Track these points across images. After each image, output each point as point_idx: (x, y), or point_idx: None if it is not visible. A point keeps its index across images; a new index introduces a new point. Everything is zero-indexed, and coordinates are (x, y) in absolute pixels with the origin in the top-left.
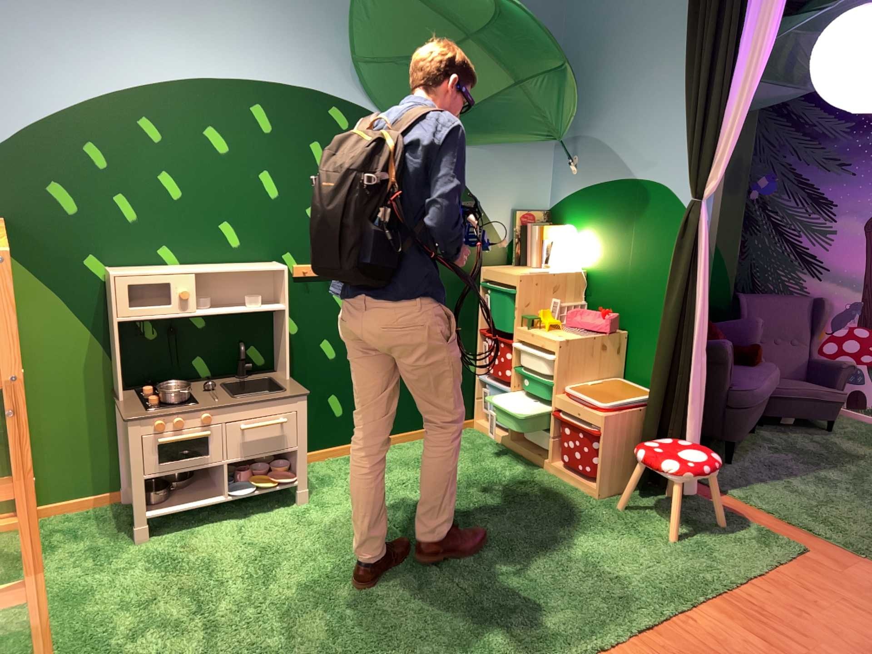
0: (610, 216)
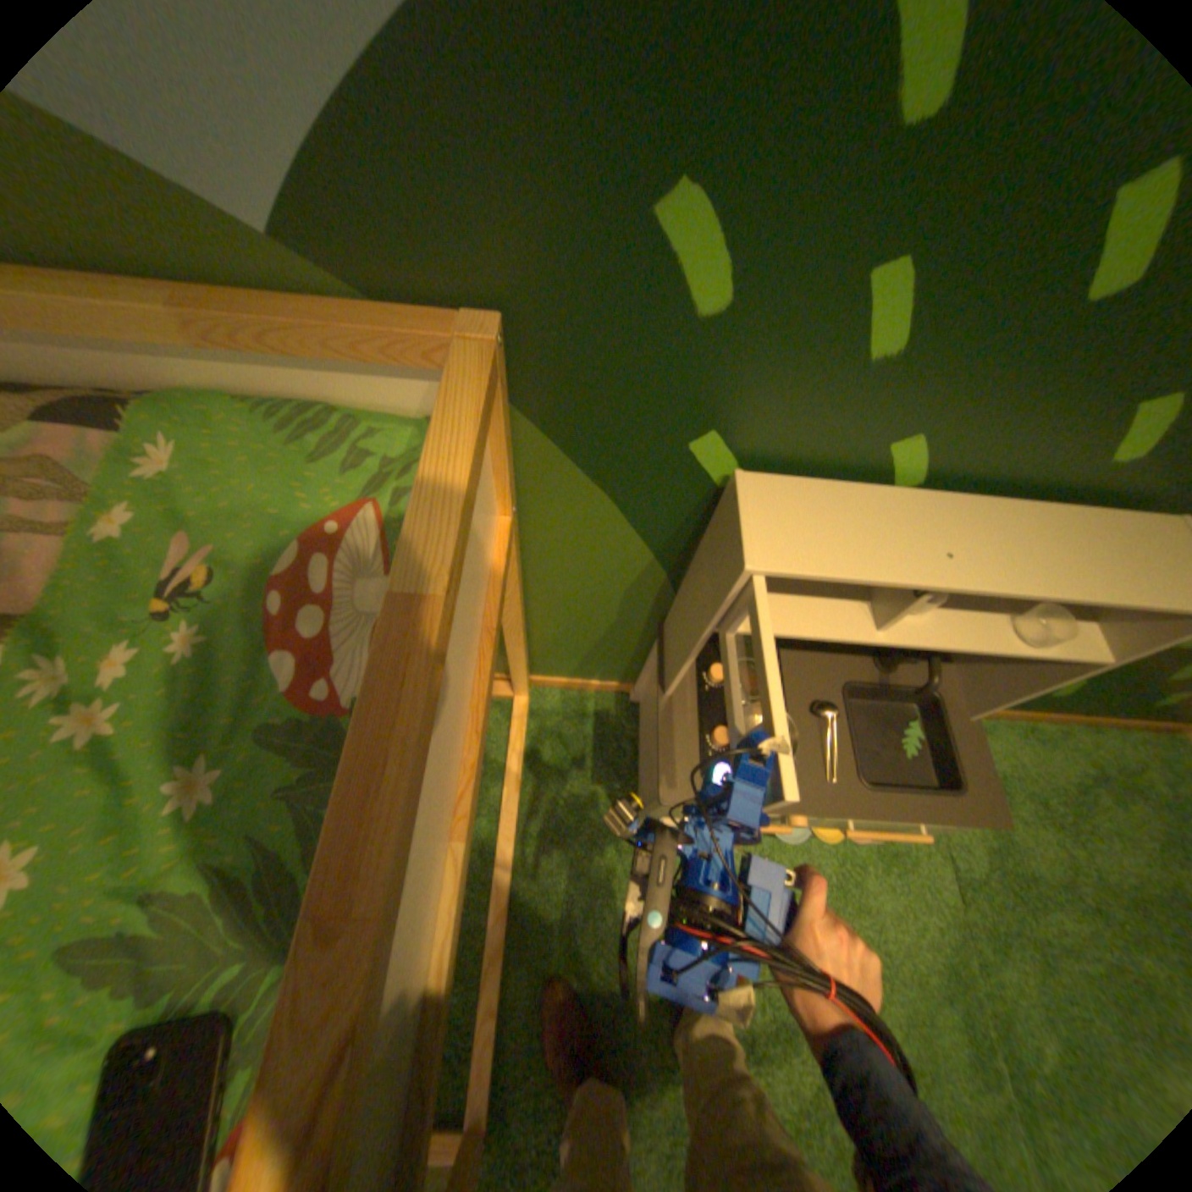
0: None
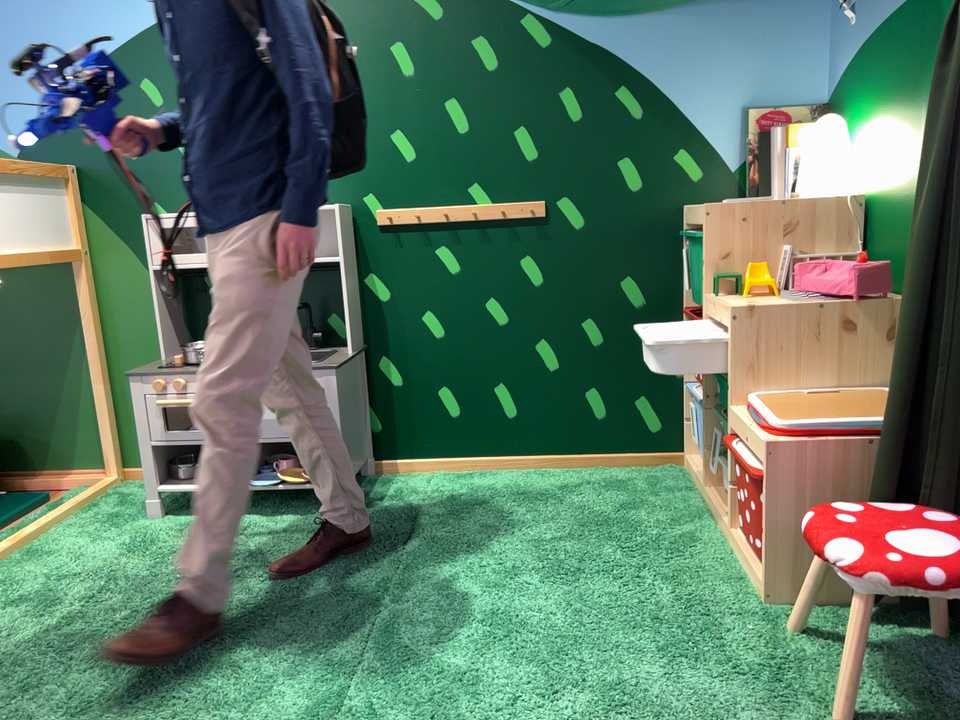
0: (900, 71)
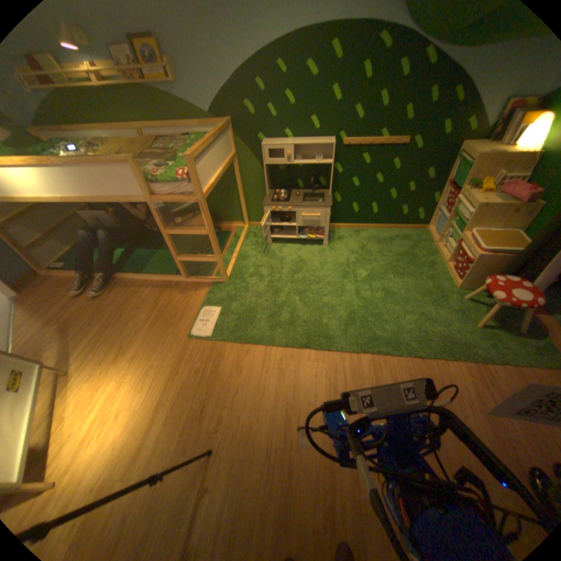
0: None
